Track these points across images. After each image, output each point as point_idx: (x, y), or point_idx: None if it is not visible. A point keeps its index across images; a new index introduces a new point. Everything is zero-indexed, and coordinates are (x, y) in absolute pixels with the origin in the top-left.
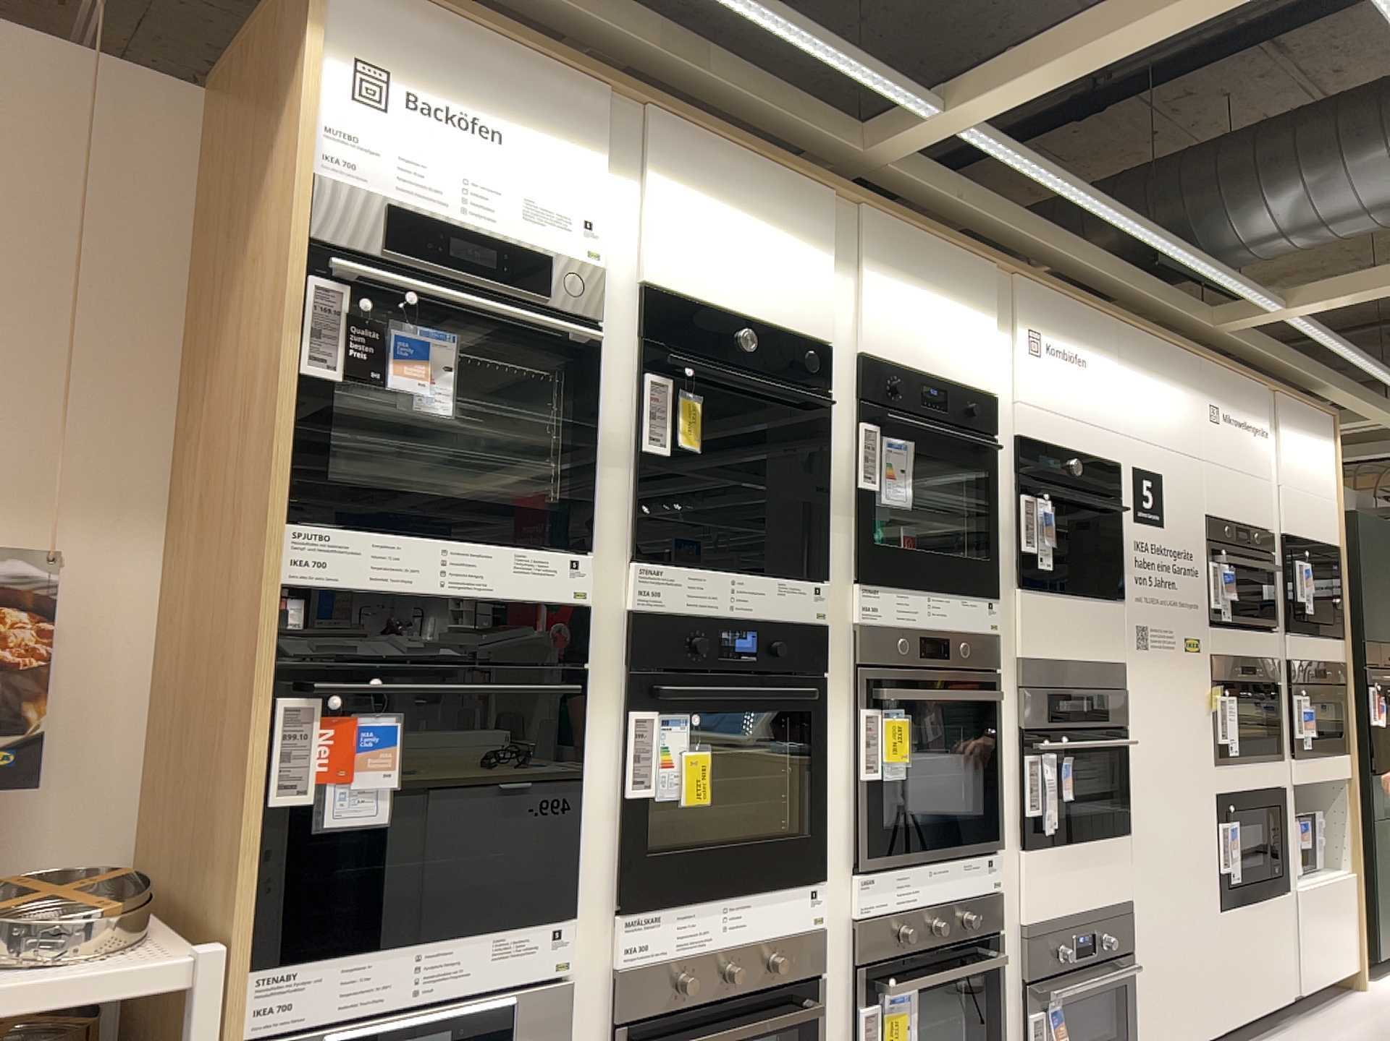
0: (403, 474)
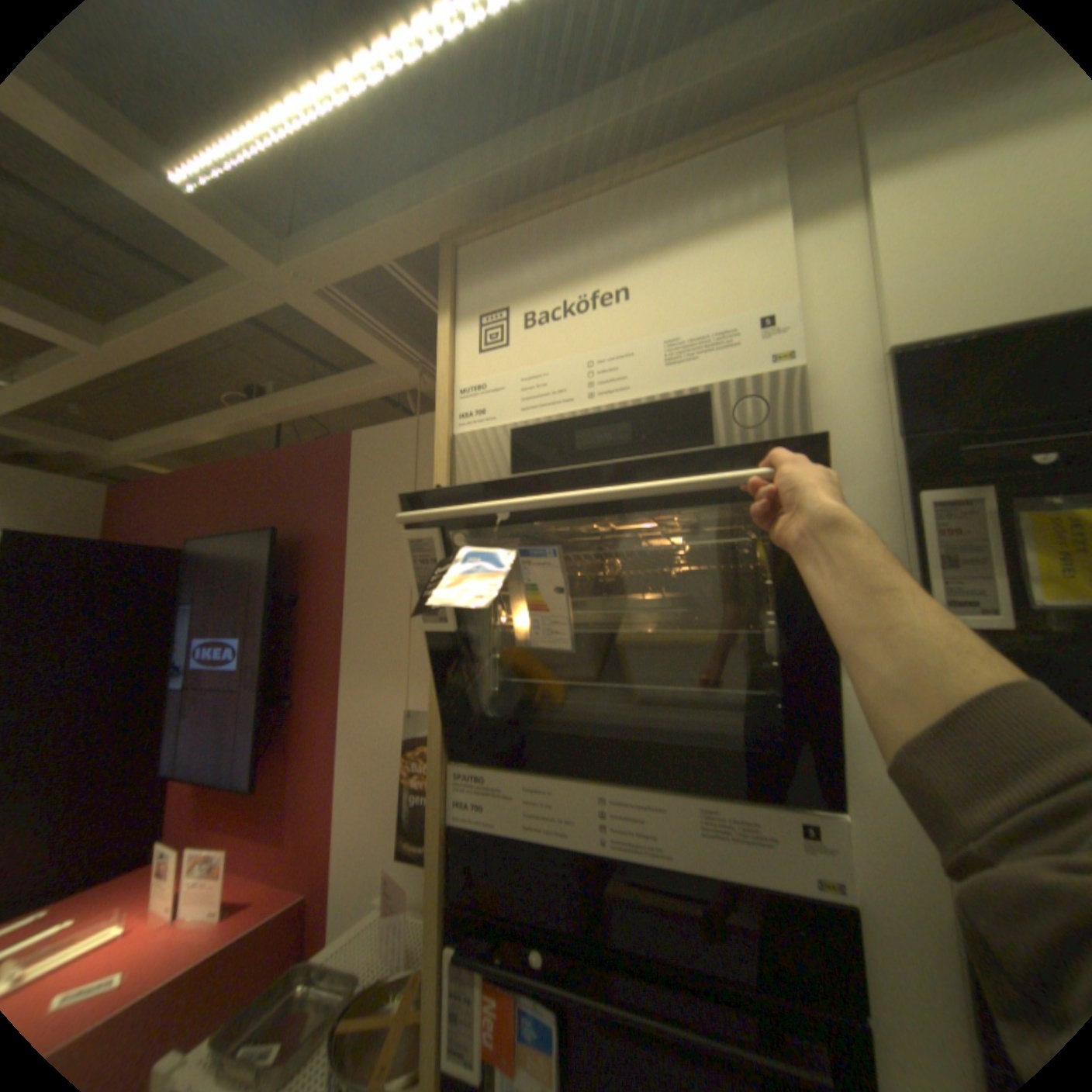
0: (562, 689)
